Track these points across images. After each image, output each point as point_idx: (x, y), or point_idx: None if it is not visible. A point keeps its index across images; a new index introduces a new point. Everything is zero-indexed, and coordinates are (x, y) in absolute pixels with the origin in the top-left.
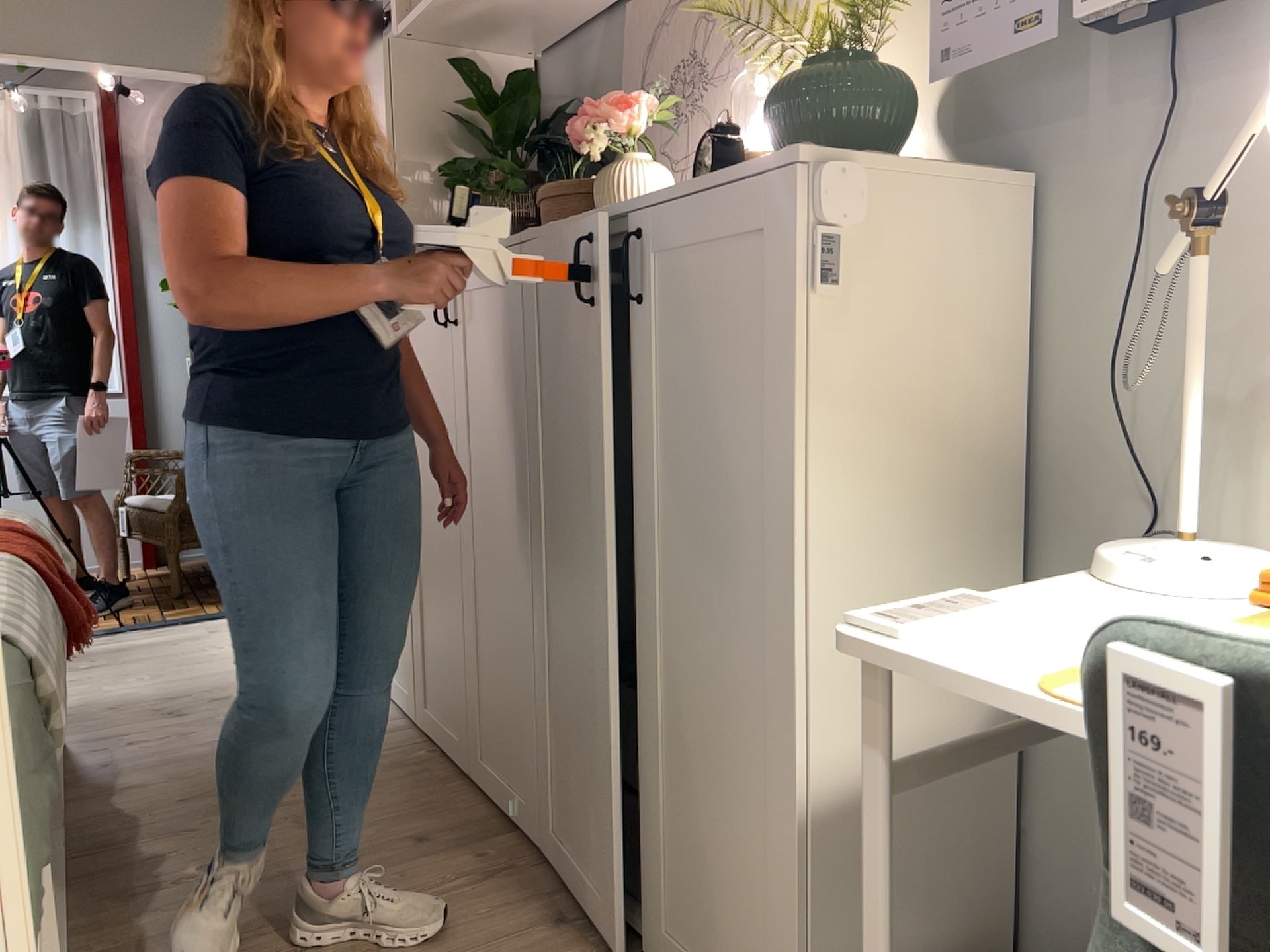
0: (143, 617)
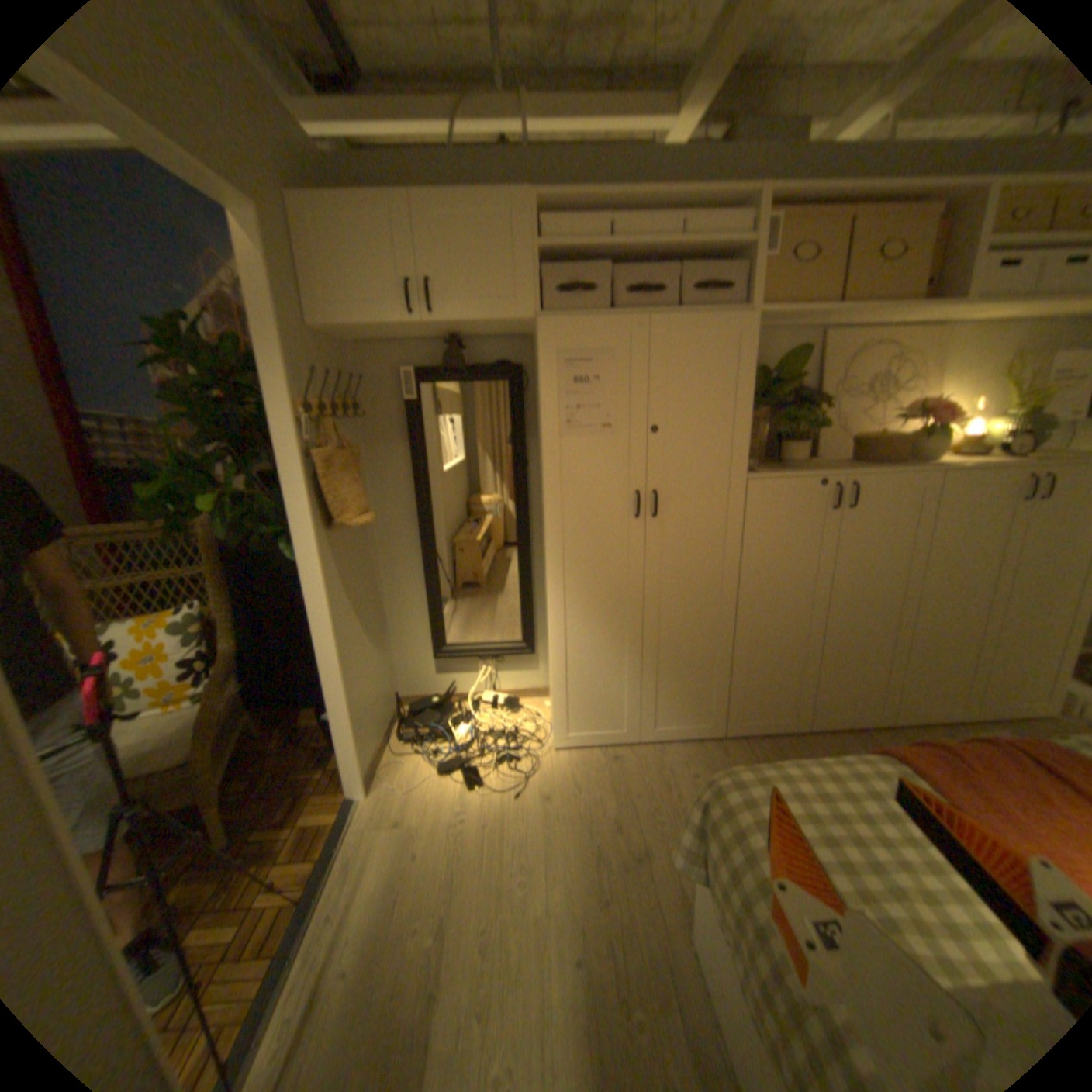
0: (278, 883)
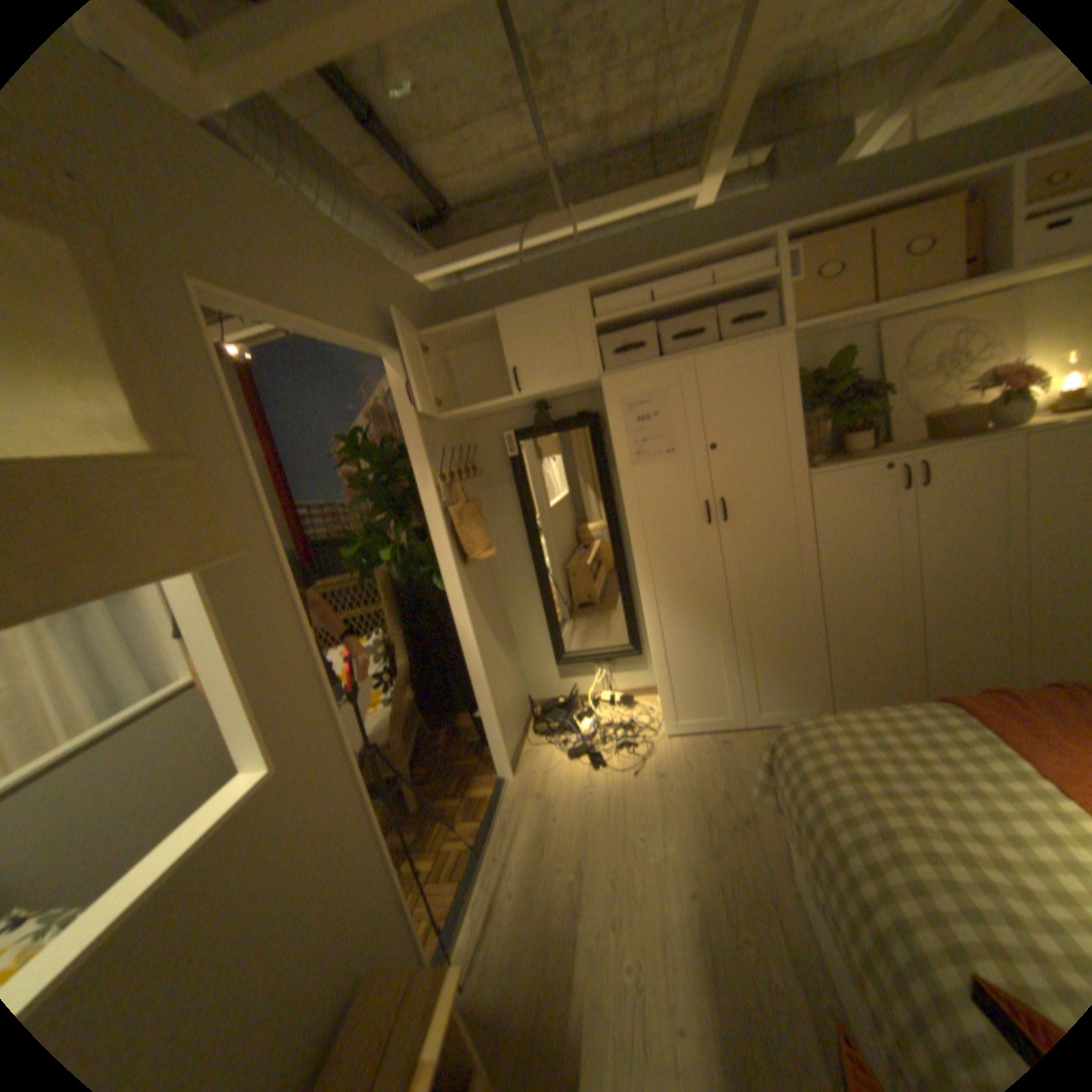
0: (456, 835)
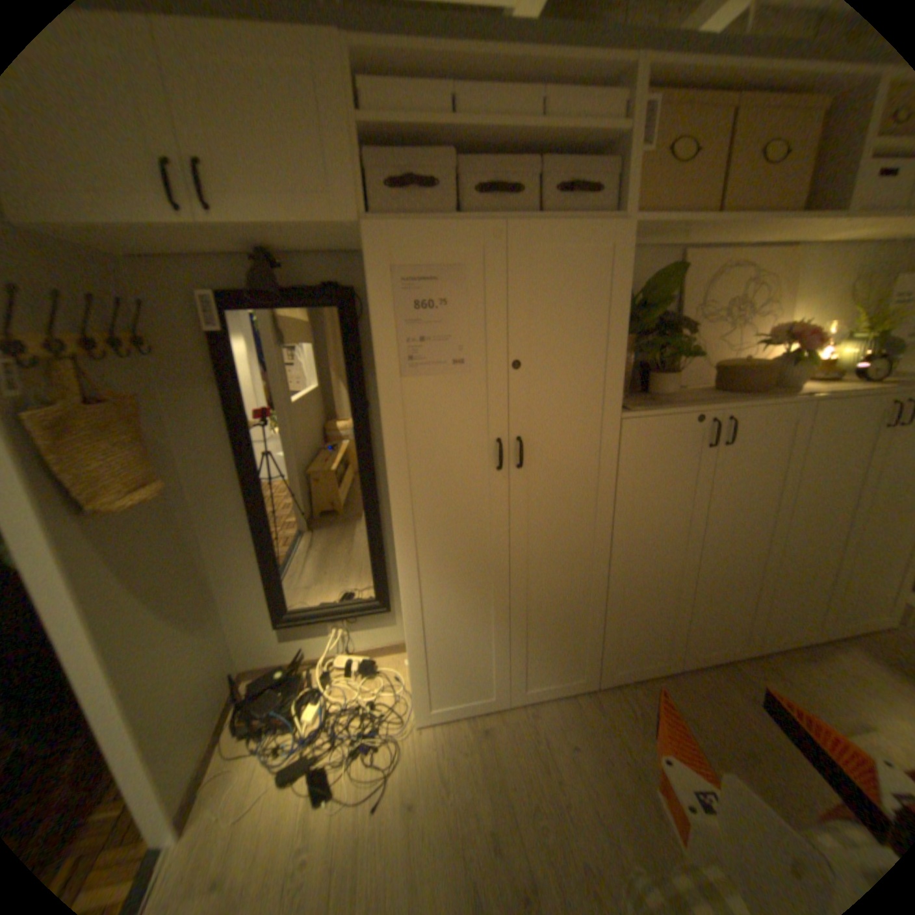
0: None
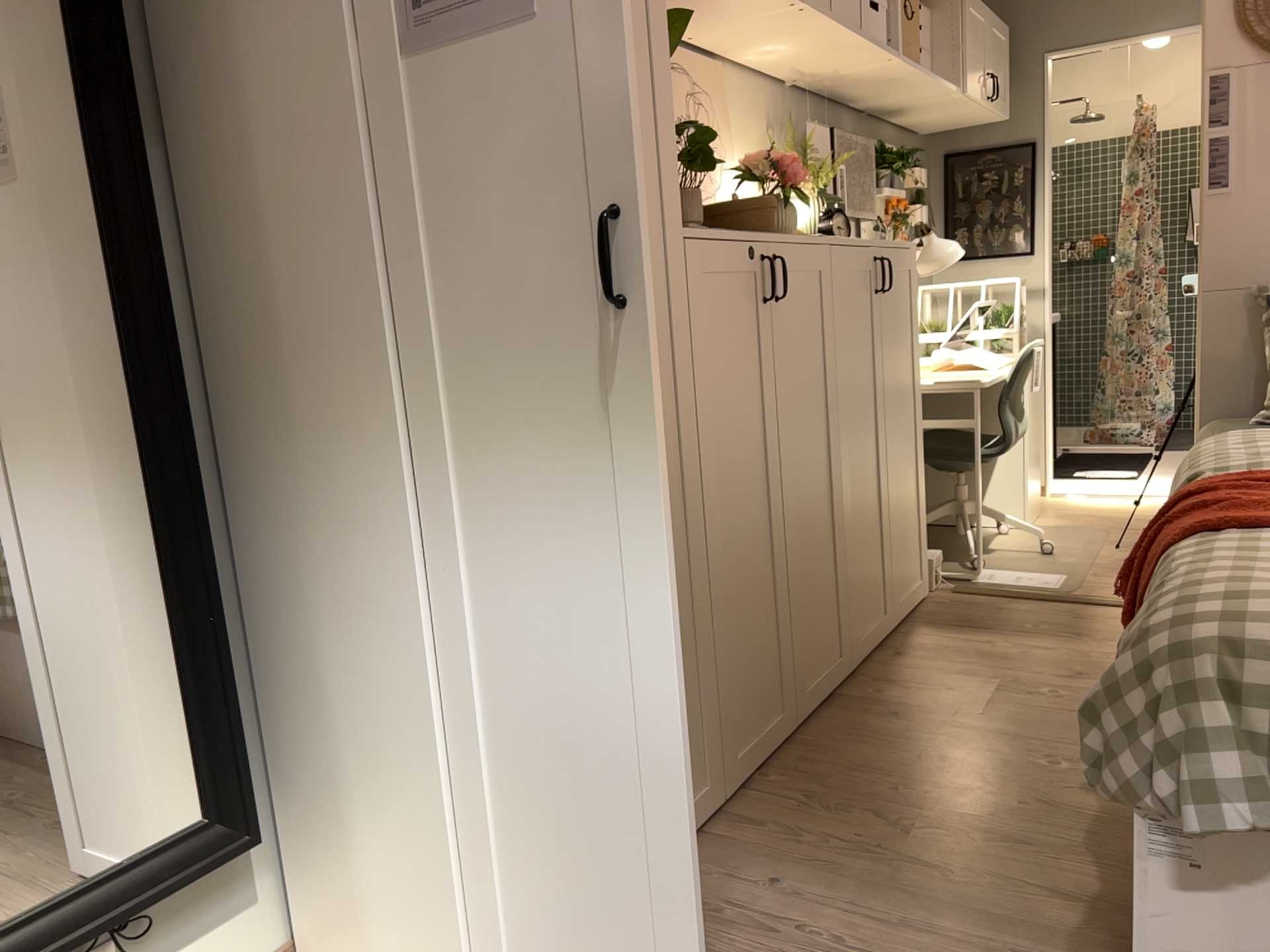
0: None
